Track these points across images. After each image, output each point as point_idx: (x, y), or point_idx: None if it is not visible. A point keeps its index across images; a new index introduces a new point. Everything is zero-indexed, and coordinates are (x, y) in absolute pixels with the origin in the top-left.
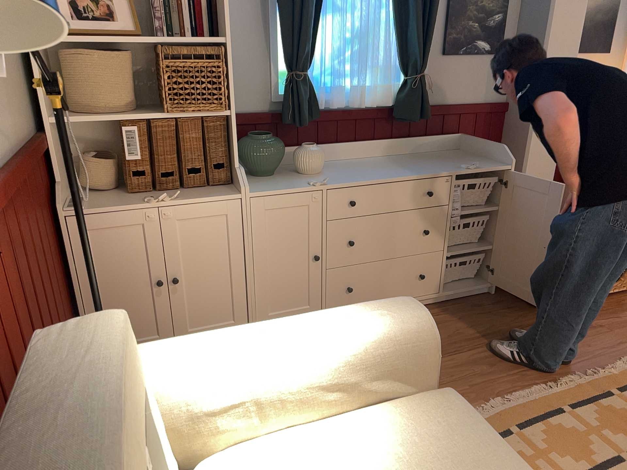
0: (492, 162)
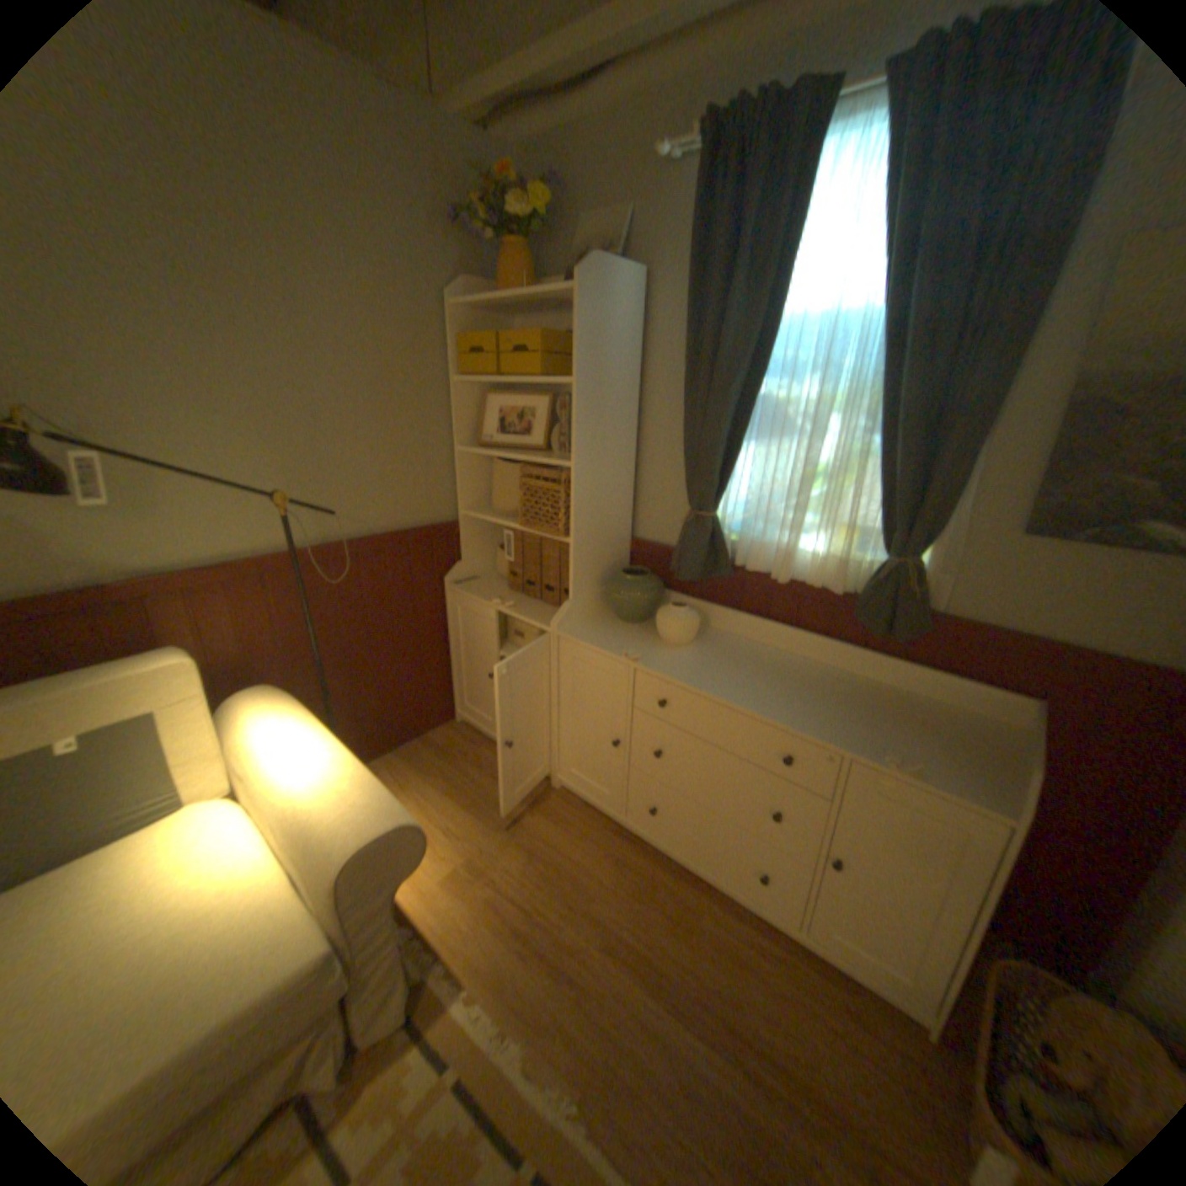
0: (1001, 790)
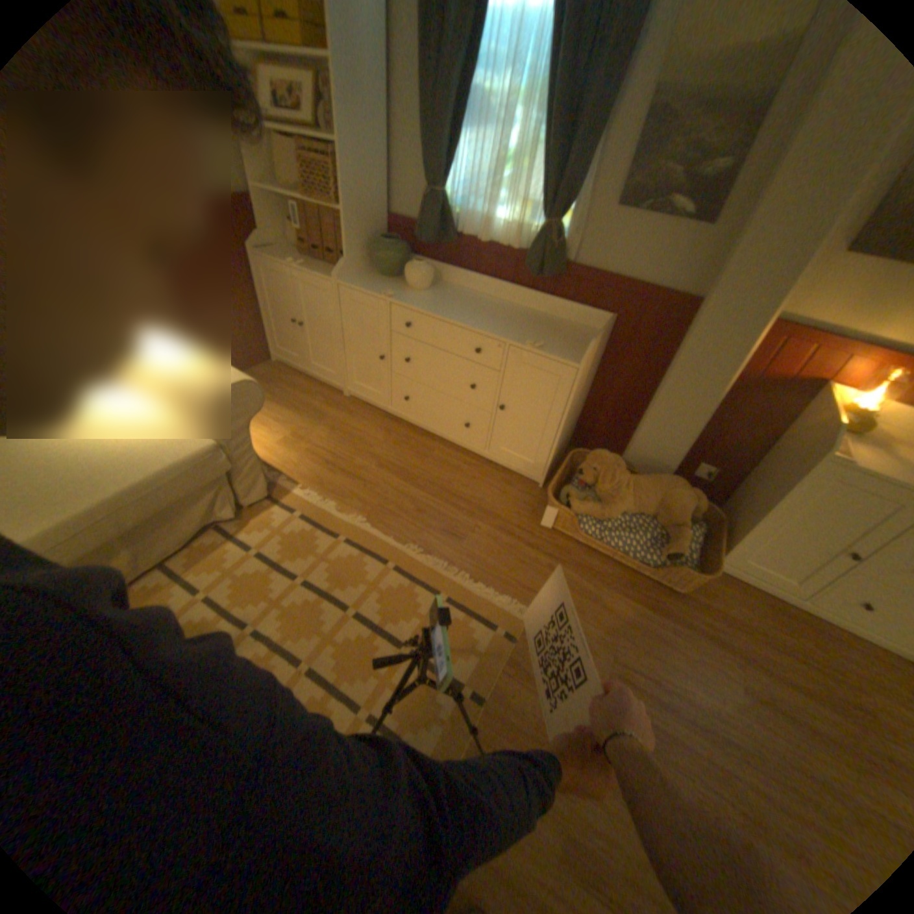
0: (577, 355)
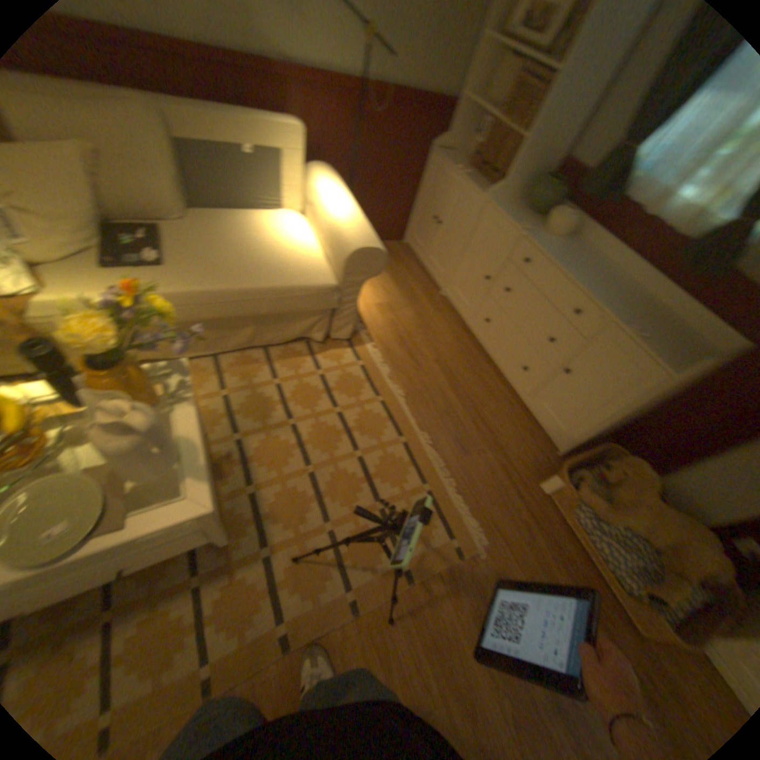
0: (682, 365)
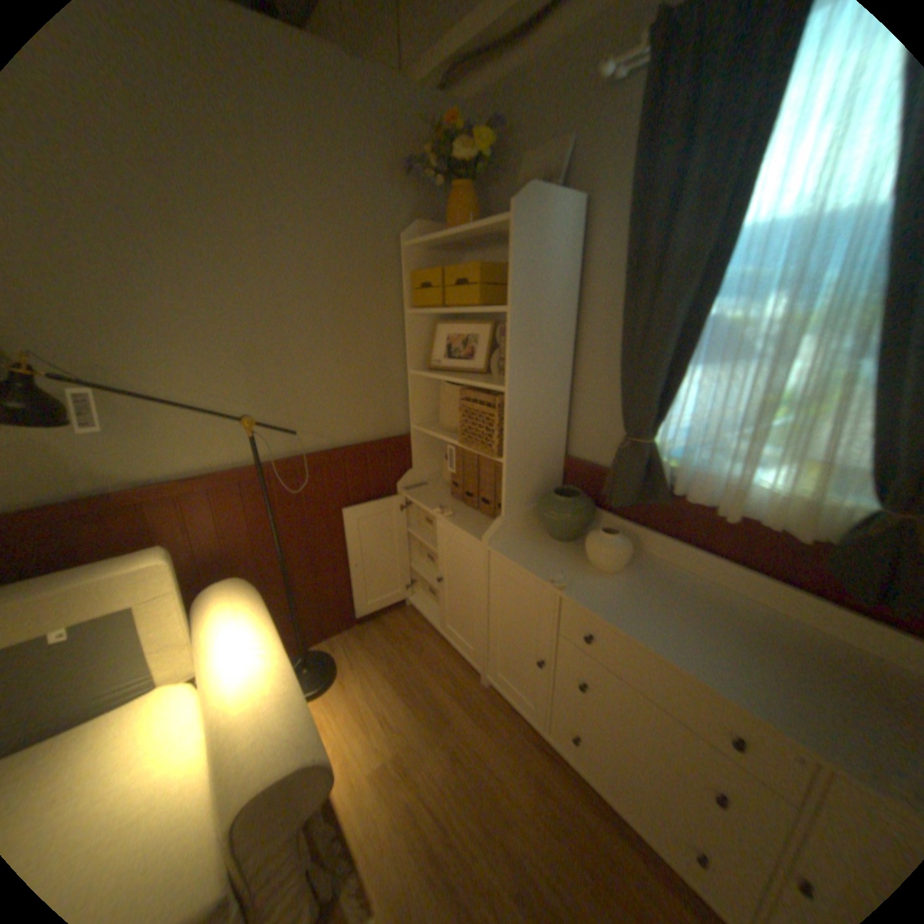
0: None
